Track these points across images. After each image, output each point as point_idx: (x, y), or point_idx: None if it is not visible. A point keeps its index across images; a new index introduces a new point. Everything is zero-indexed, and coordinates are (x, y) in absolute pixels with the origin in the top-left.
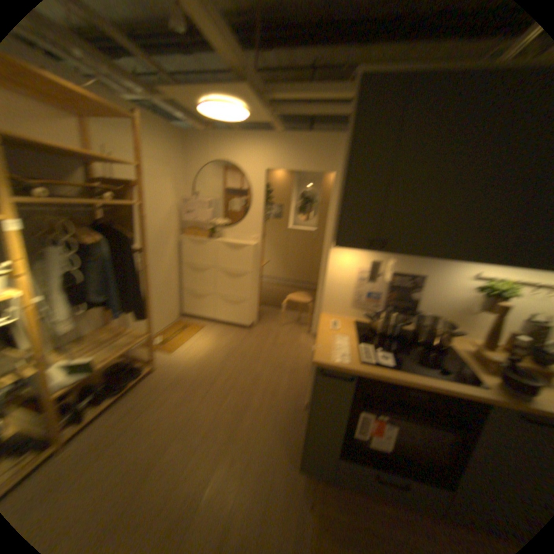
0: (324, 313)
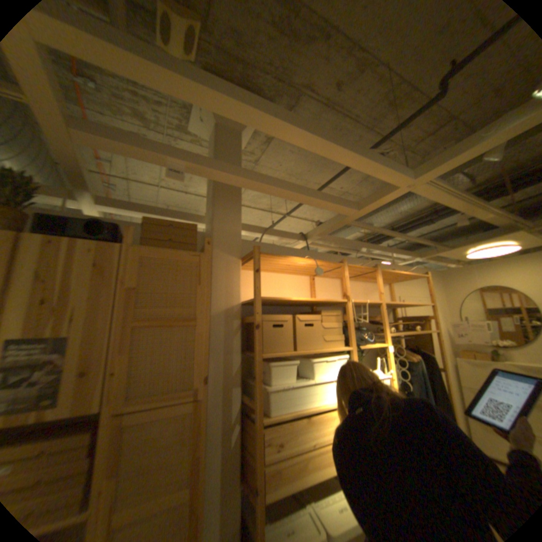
0: None
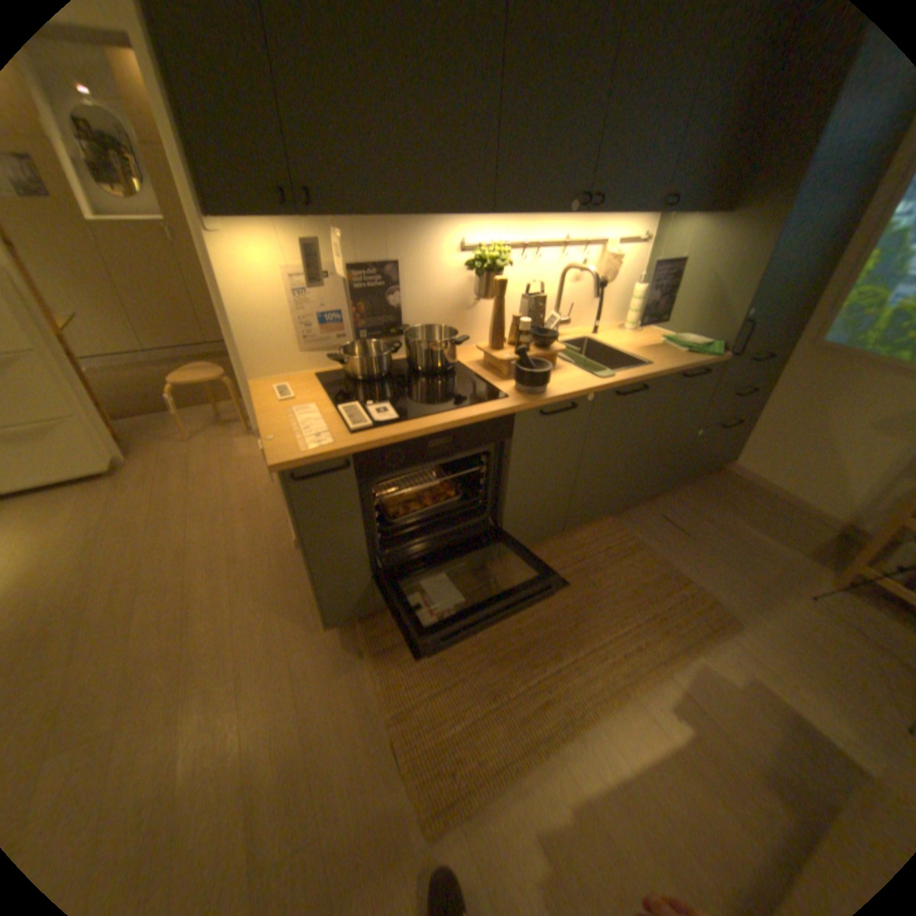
0: (253, 381)
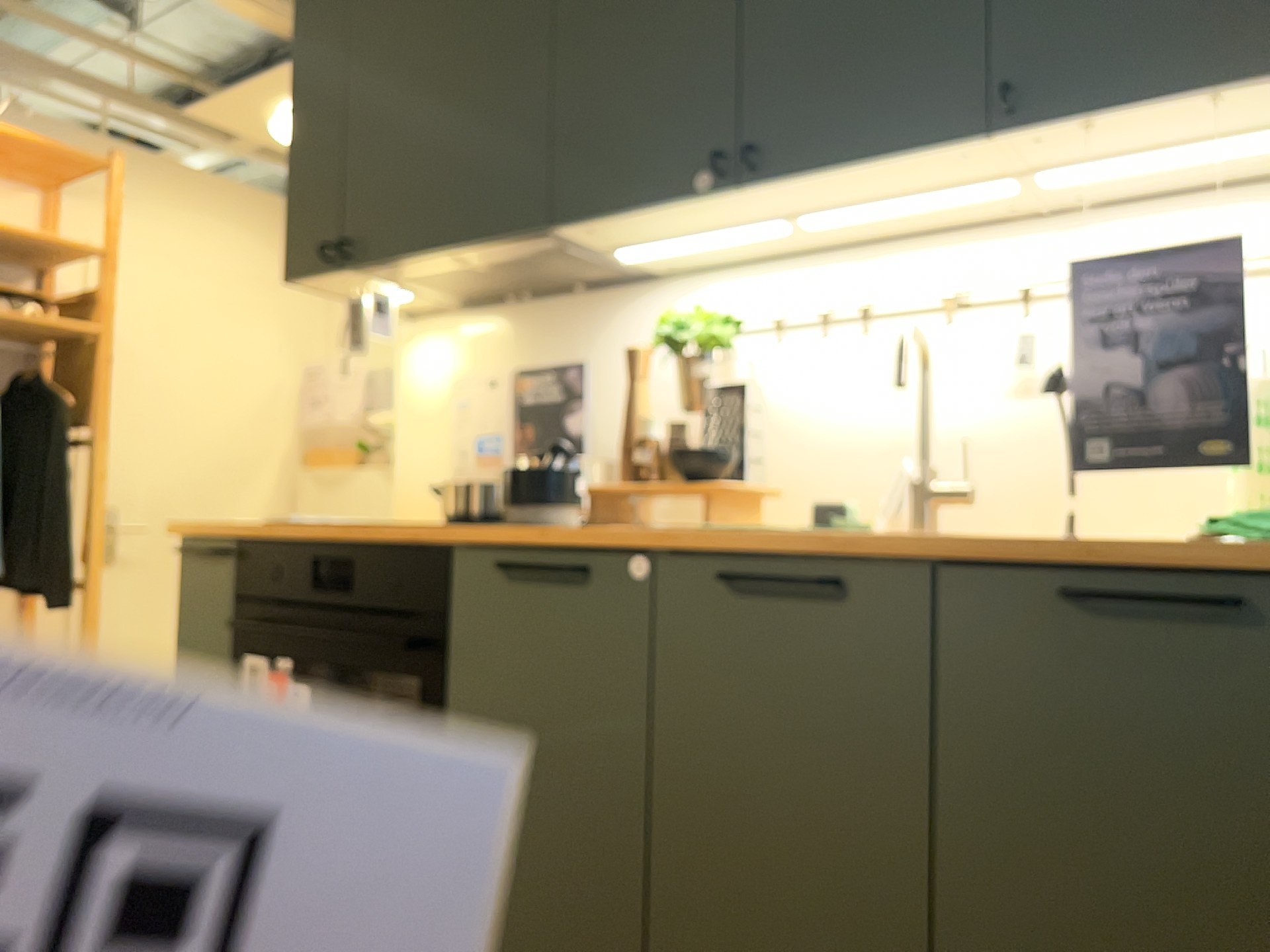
0: None
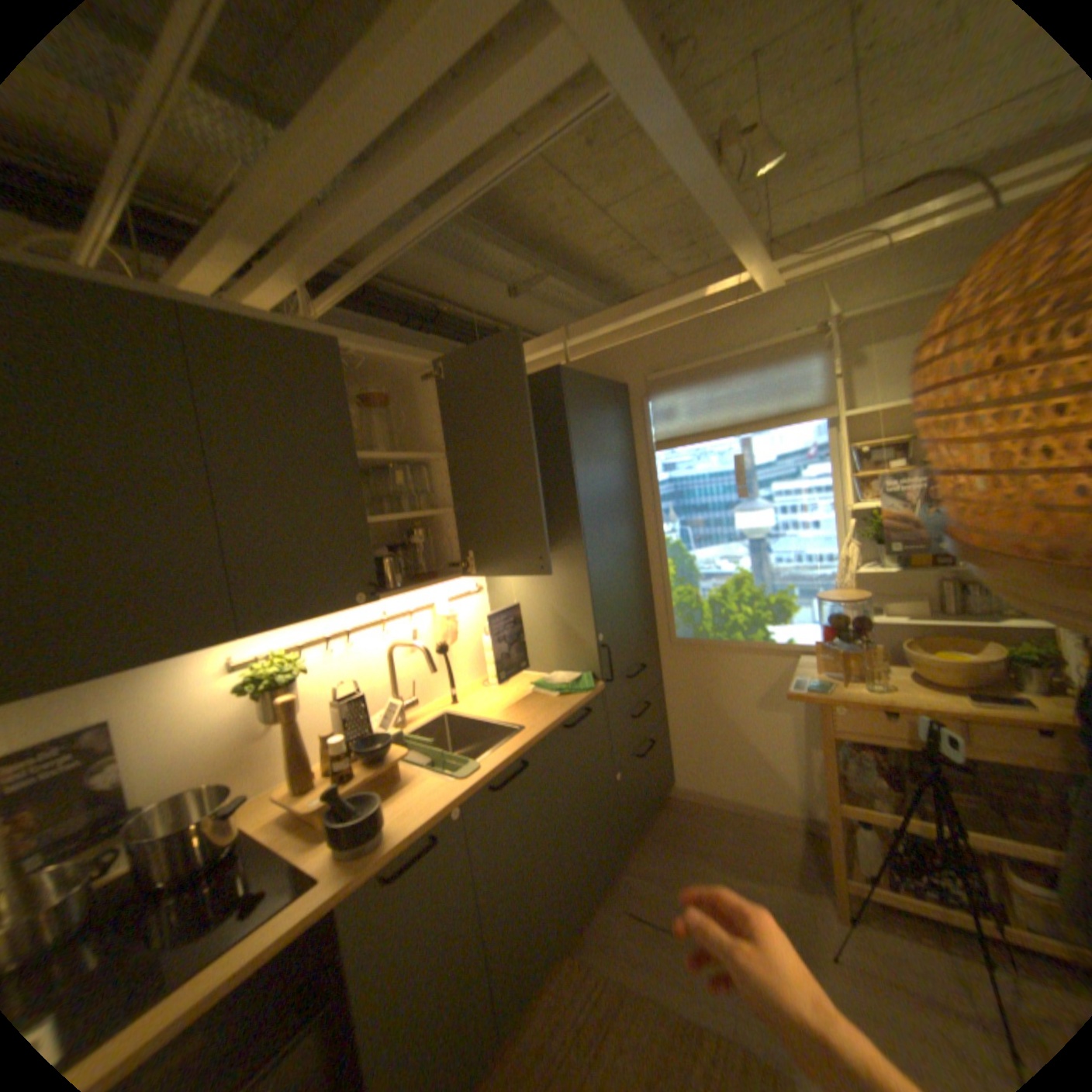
0: None
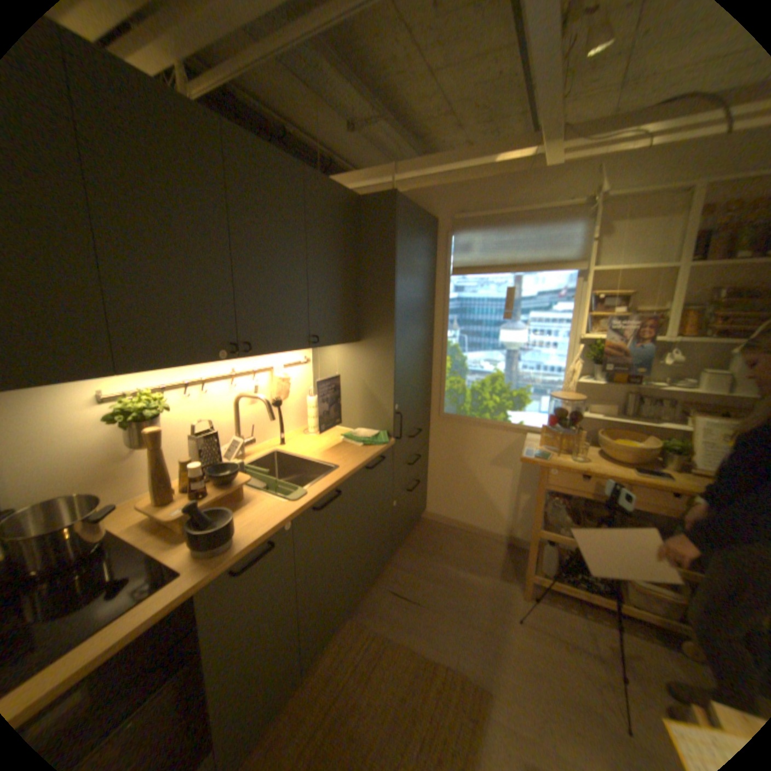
0: None
